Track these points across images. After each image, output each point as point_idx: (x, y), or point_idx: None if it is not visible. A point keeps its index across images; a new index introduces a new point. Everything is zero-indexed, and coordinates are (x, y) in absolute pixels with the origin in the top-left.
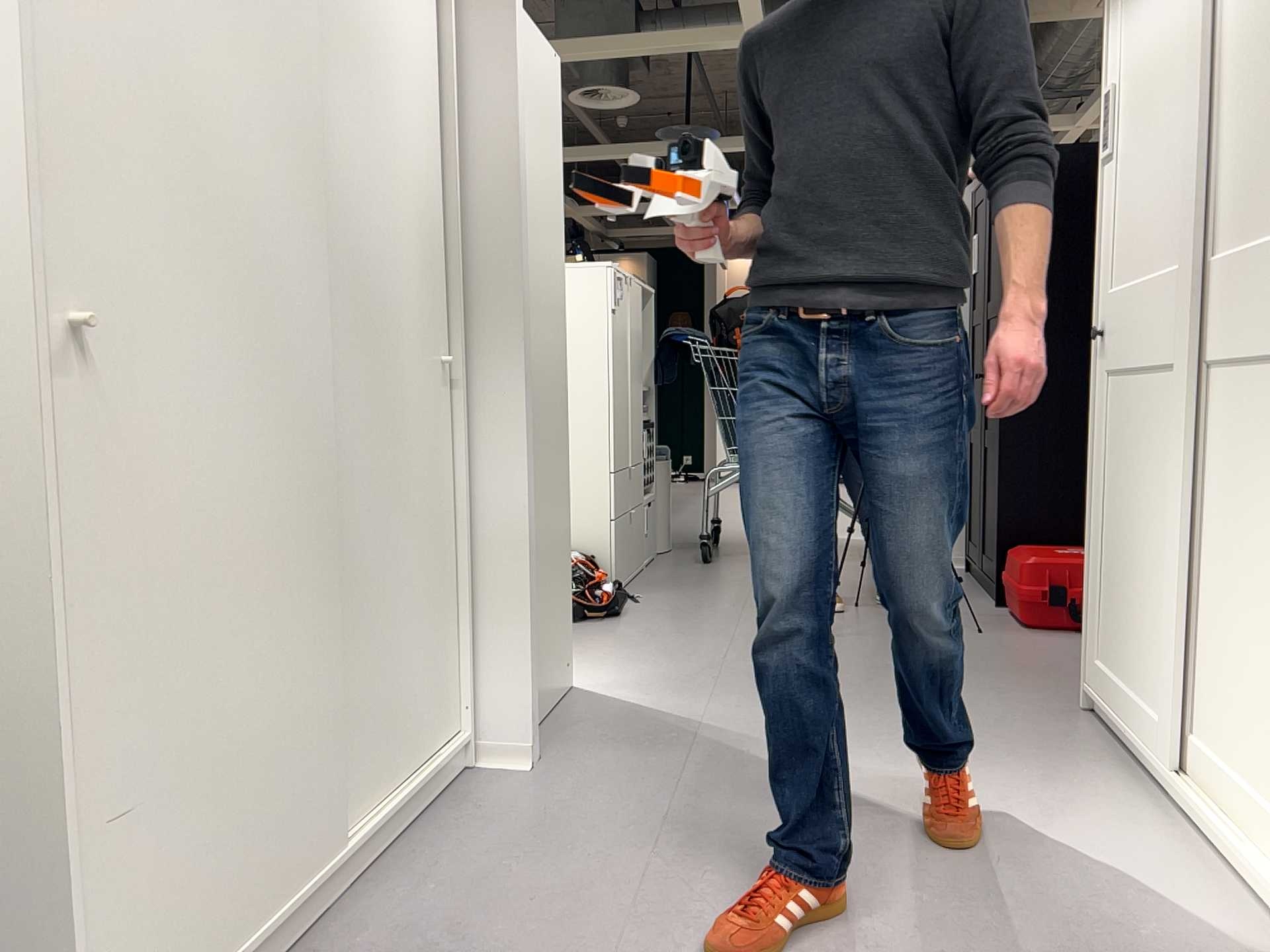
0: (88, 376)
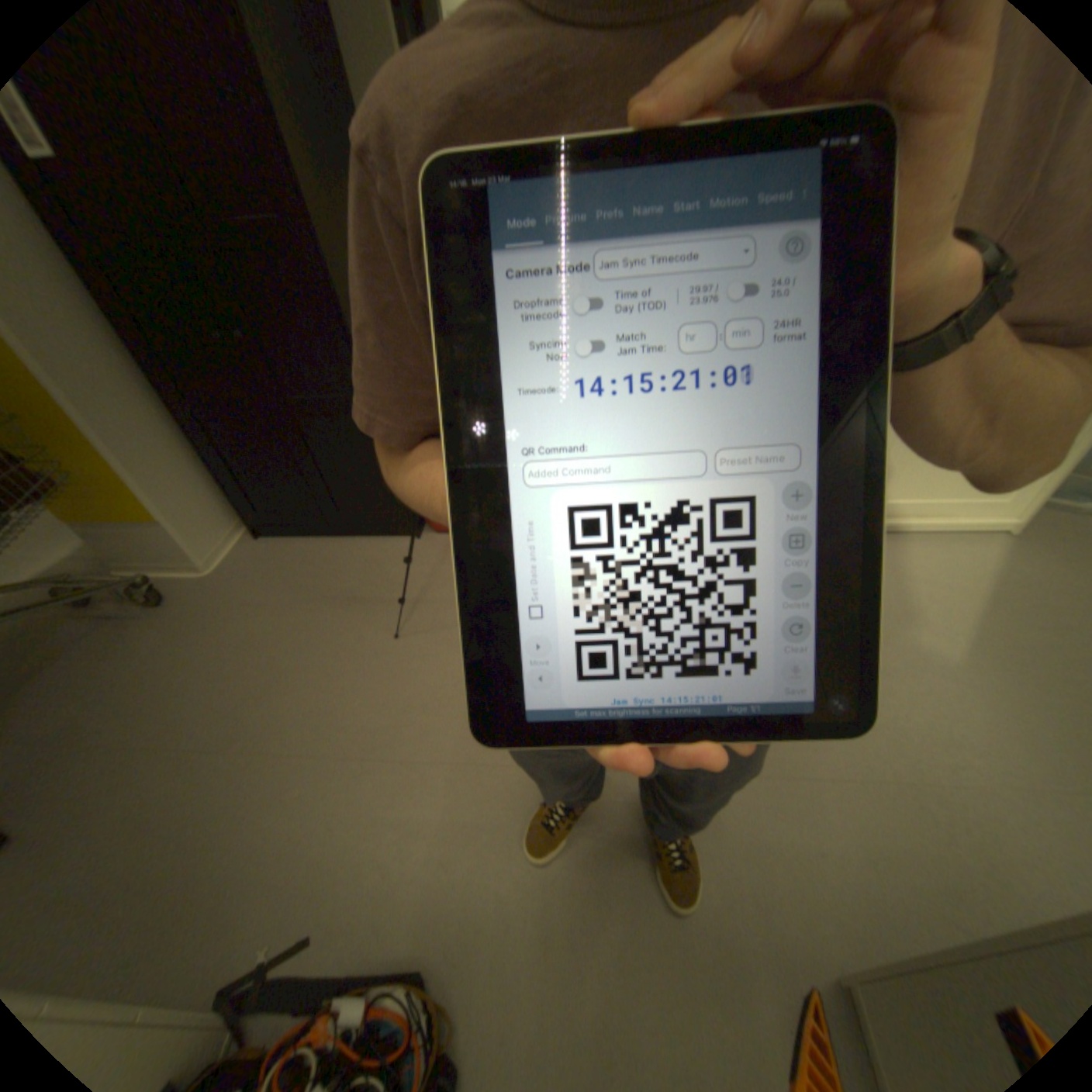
0: None
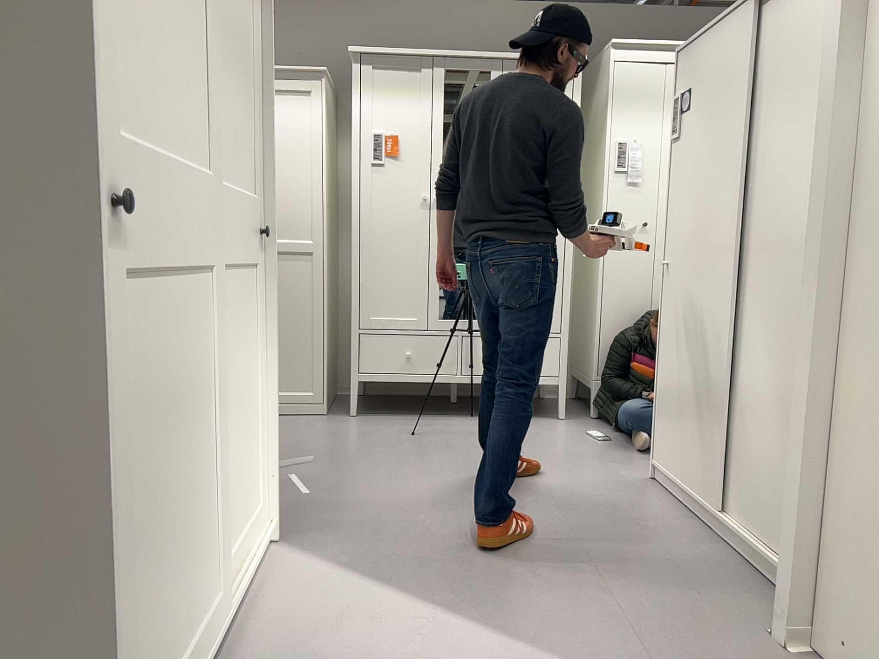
0: (668, 278)
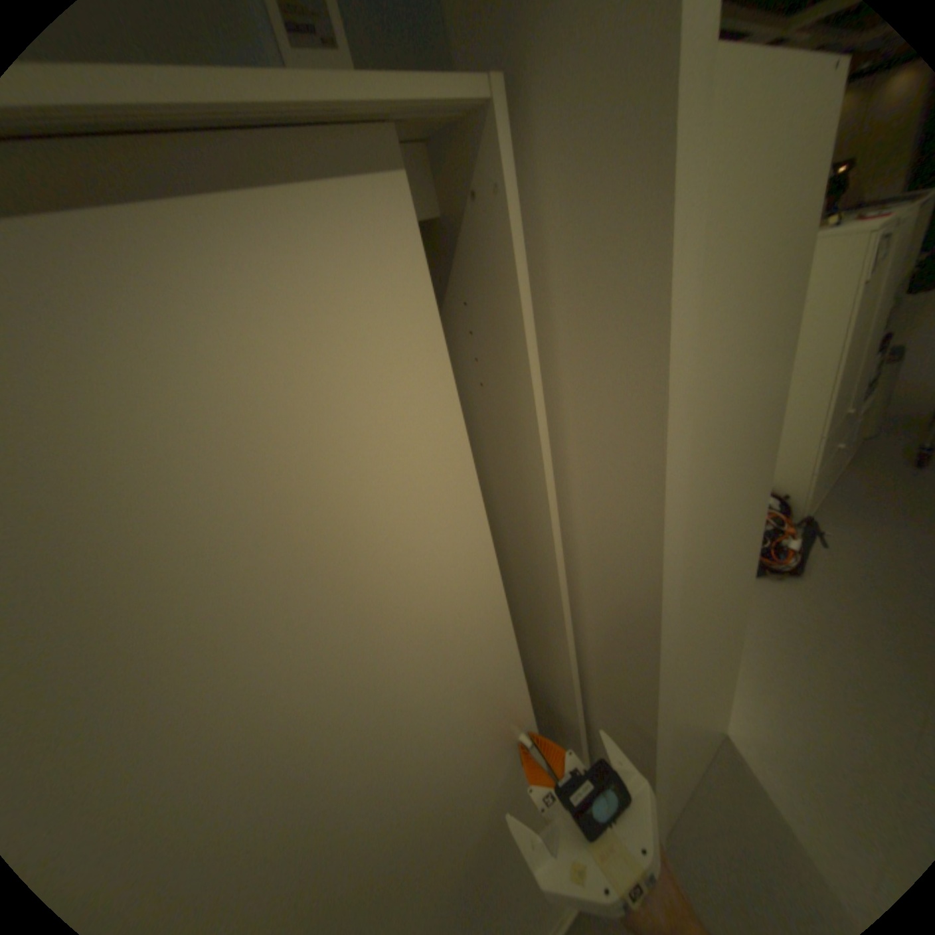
0: None
